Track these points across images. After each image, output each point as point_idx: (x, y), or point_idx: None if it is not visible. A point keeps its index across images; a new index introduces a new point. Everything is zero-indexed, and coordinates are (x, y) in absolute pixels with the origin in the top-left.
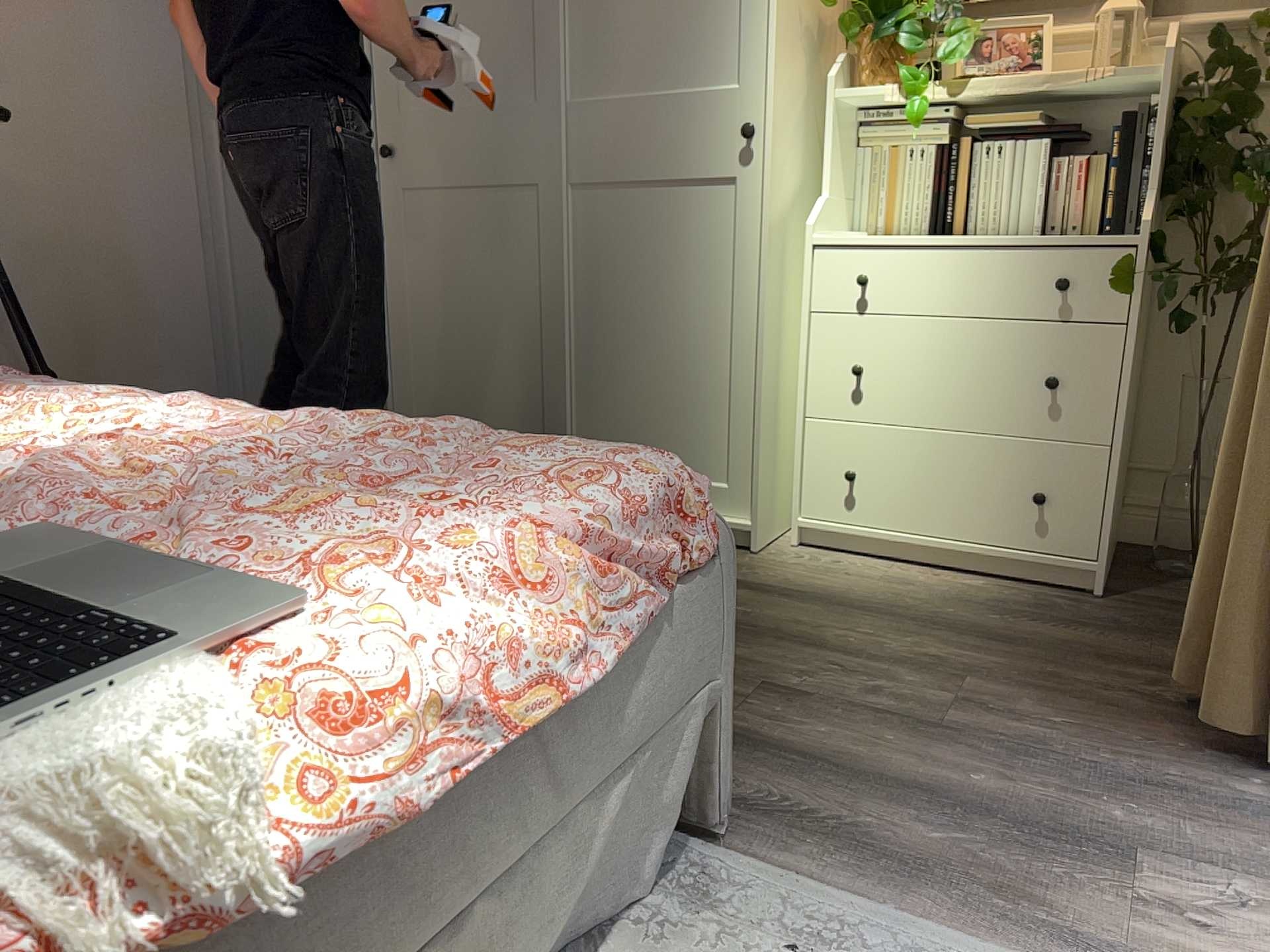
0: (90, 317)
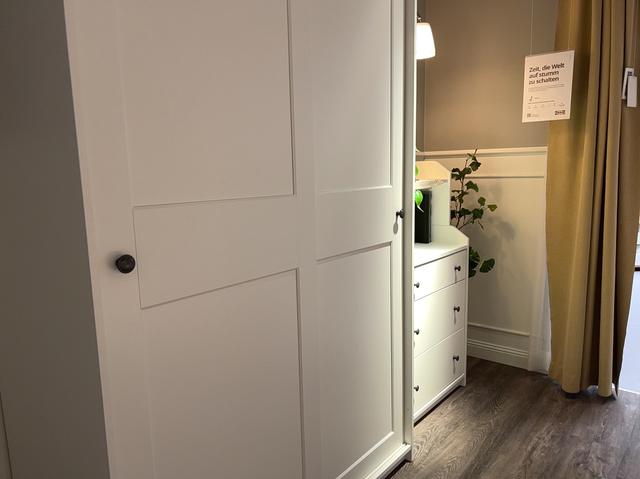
0: None
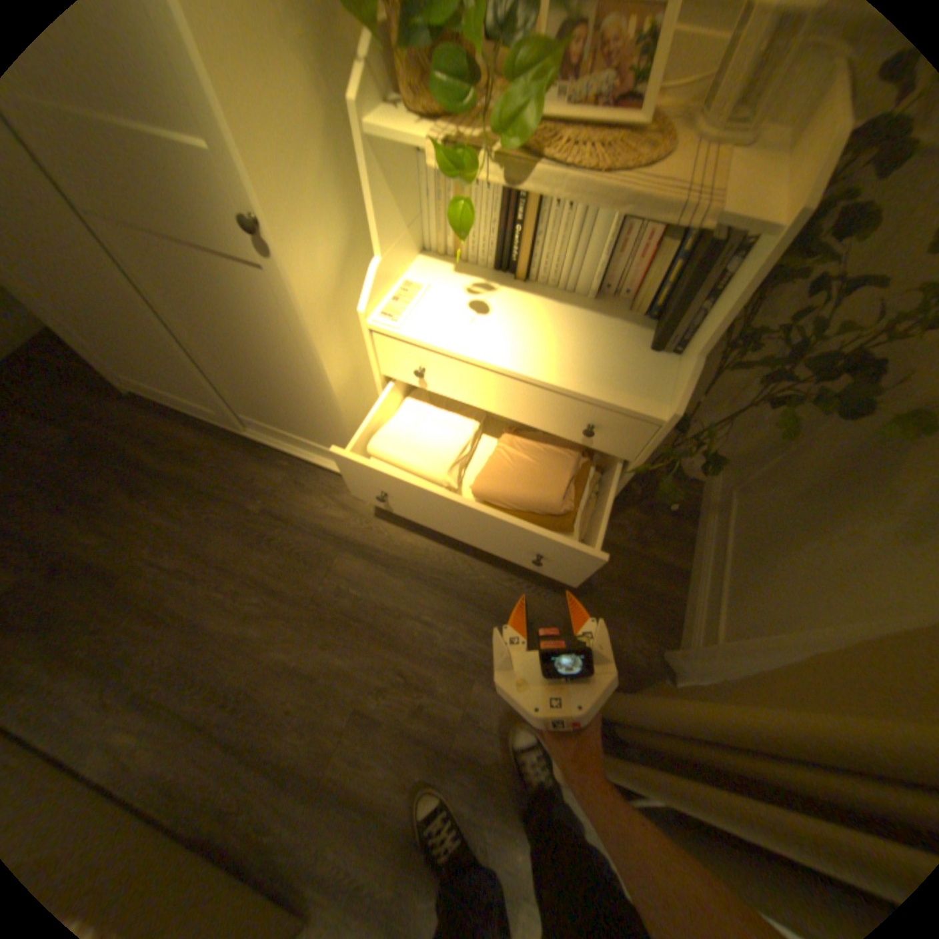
0: None
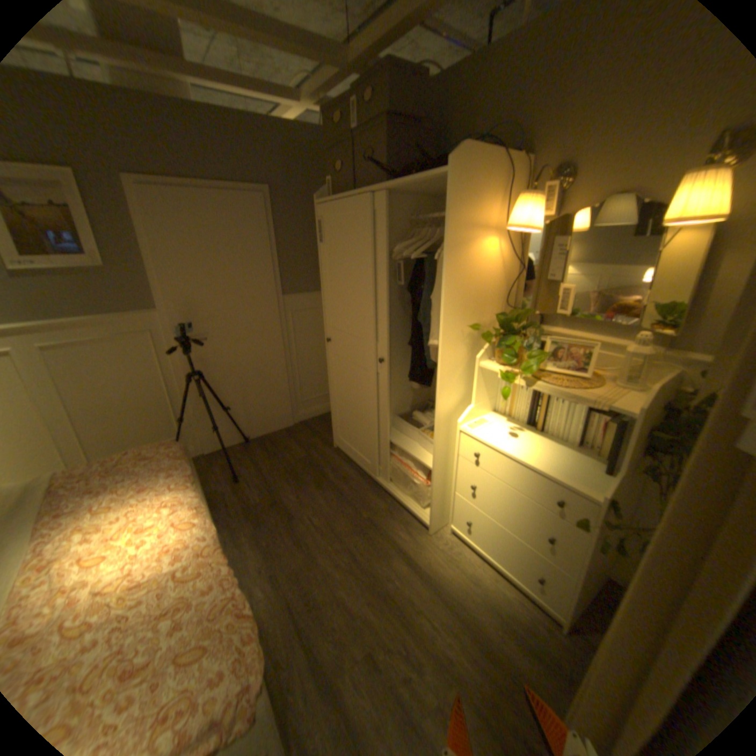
0: (244, 384)
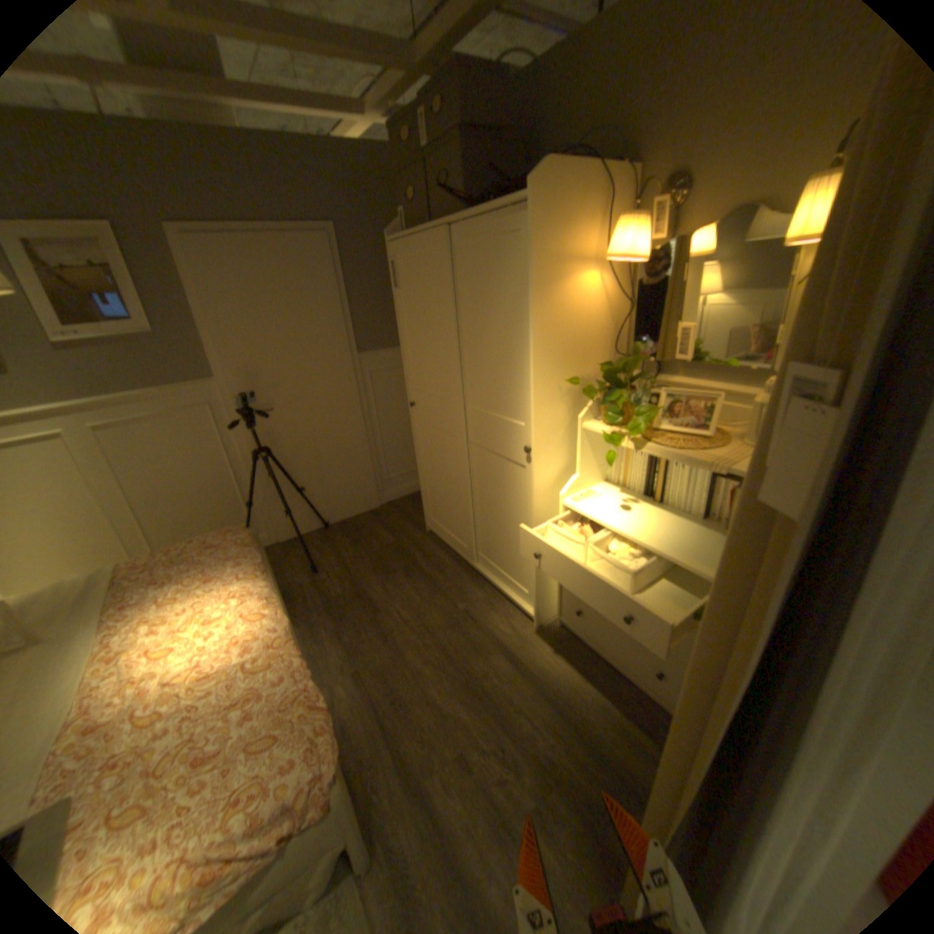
0: (320, 461)
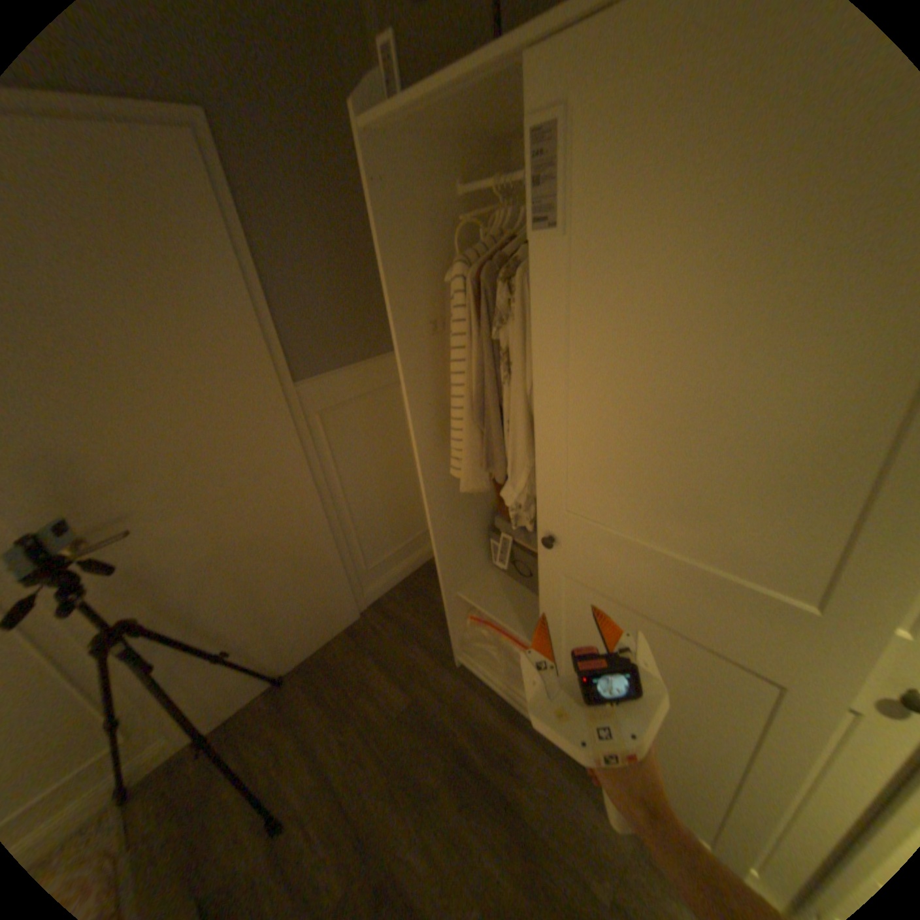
0: (247, 588)
